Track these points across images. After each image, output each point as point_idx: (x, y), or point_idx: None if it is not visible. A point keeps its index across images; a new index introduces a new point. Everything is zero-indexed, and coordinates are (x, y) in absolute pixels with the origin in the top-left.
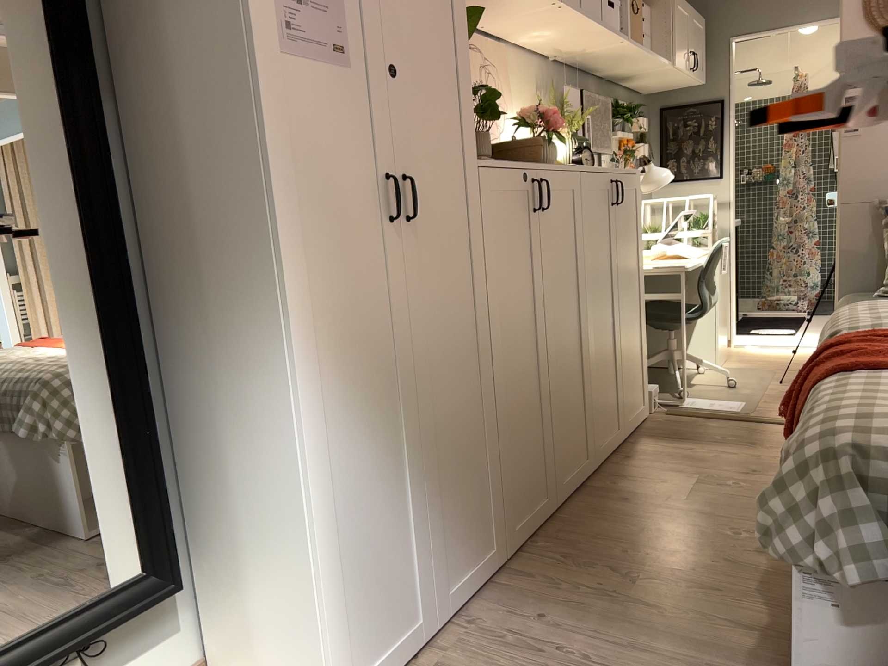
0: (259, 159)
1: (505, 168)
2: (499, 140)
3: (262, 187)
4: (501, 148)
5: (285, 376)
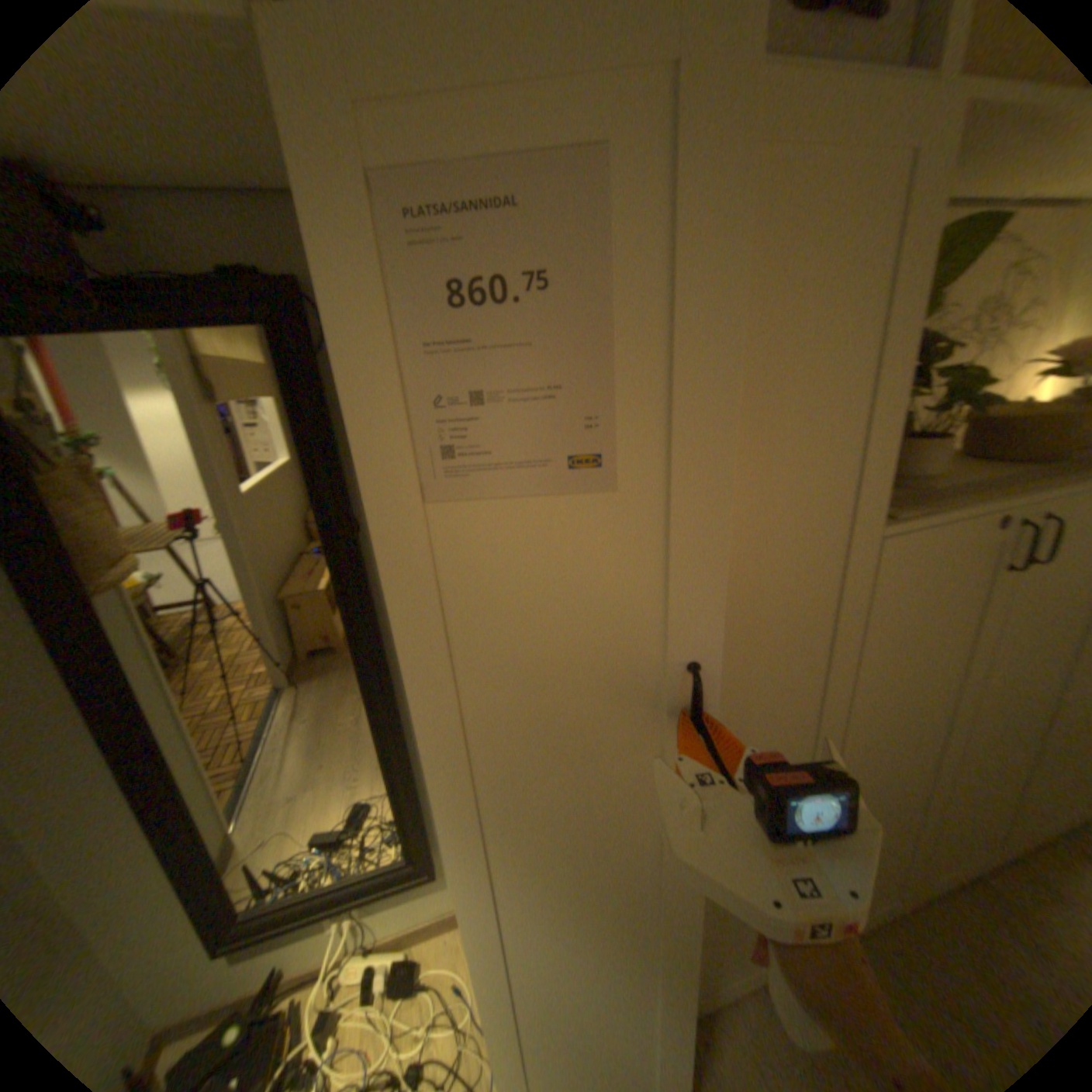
0: (403, 659)
1: (965, 524)
2: (999, 416)
3: (410, 691)
4: (998, 430)
5: (451, 873)
